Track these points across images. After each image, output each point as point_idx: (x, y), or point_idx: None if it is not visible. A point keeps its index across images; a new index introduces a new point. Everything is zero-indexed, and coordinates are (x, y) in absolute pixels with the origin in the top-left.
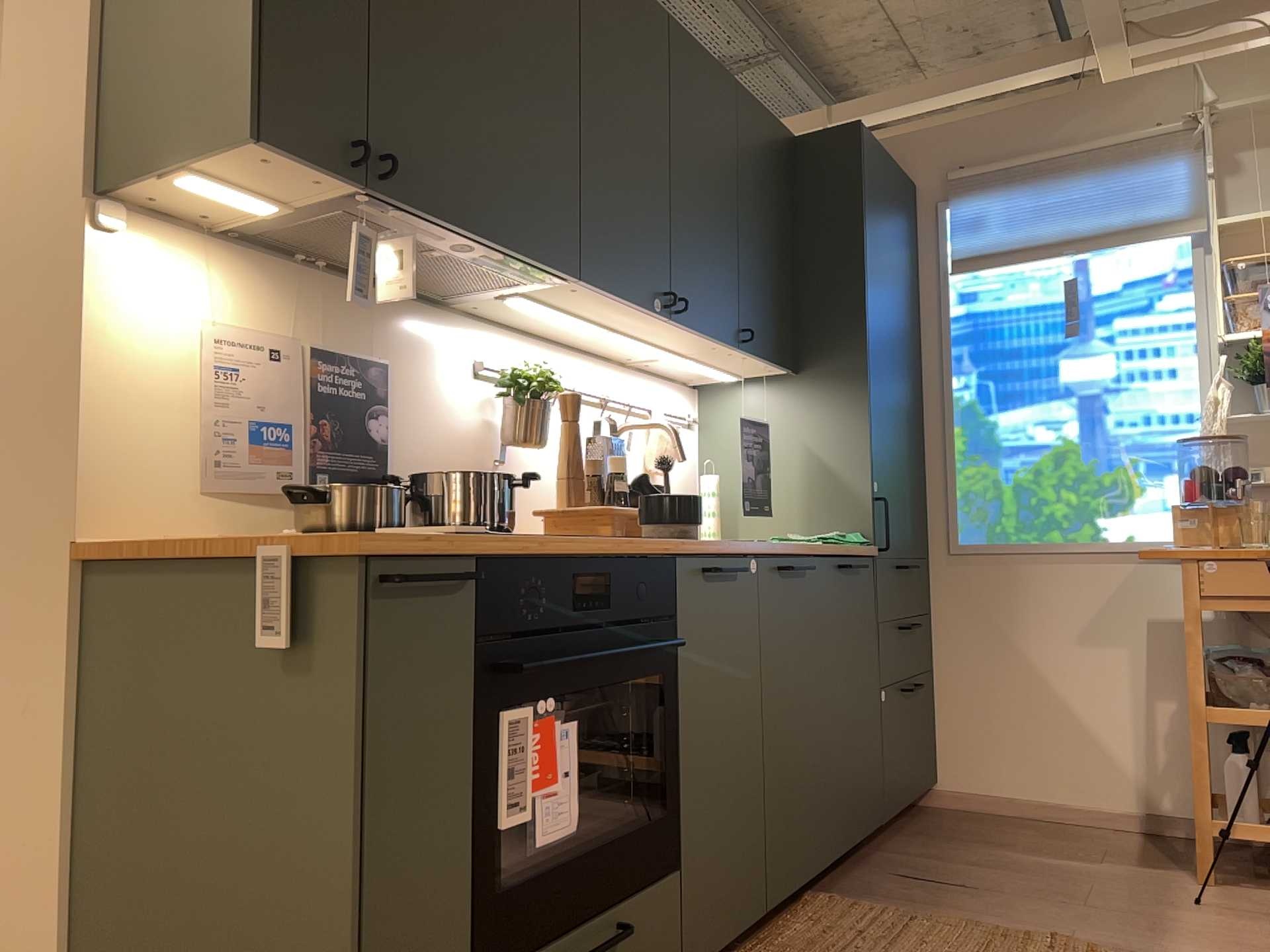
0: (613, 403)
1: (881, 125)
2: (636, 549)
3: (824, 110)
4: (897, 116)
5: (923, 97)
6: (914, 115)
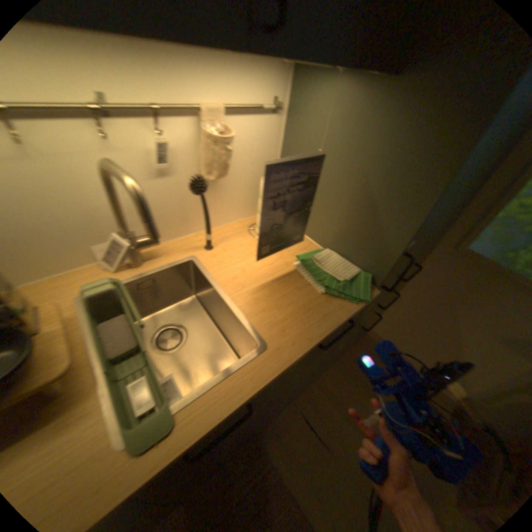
0: (122, 107)
1: None
2: None
3: None
4: None
5: None
6: None
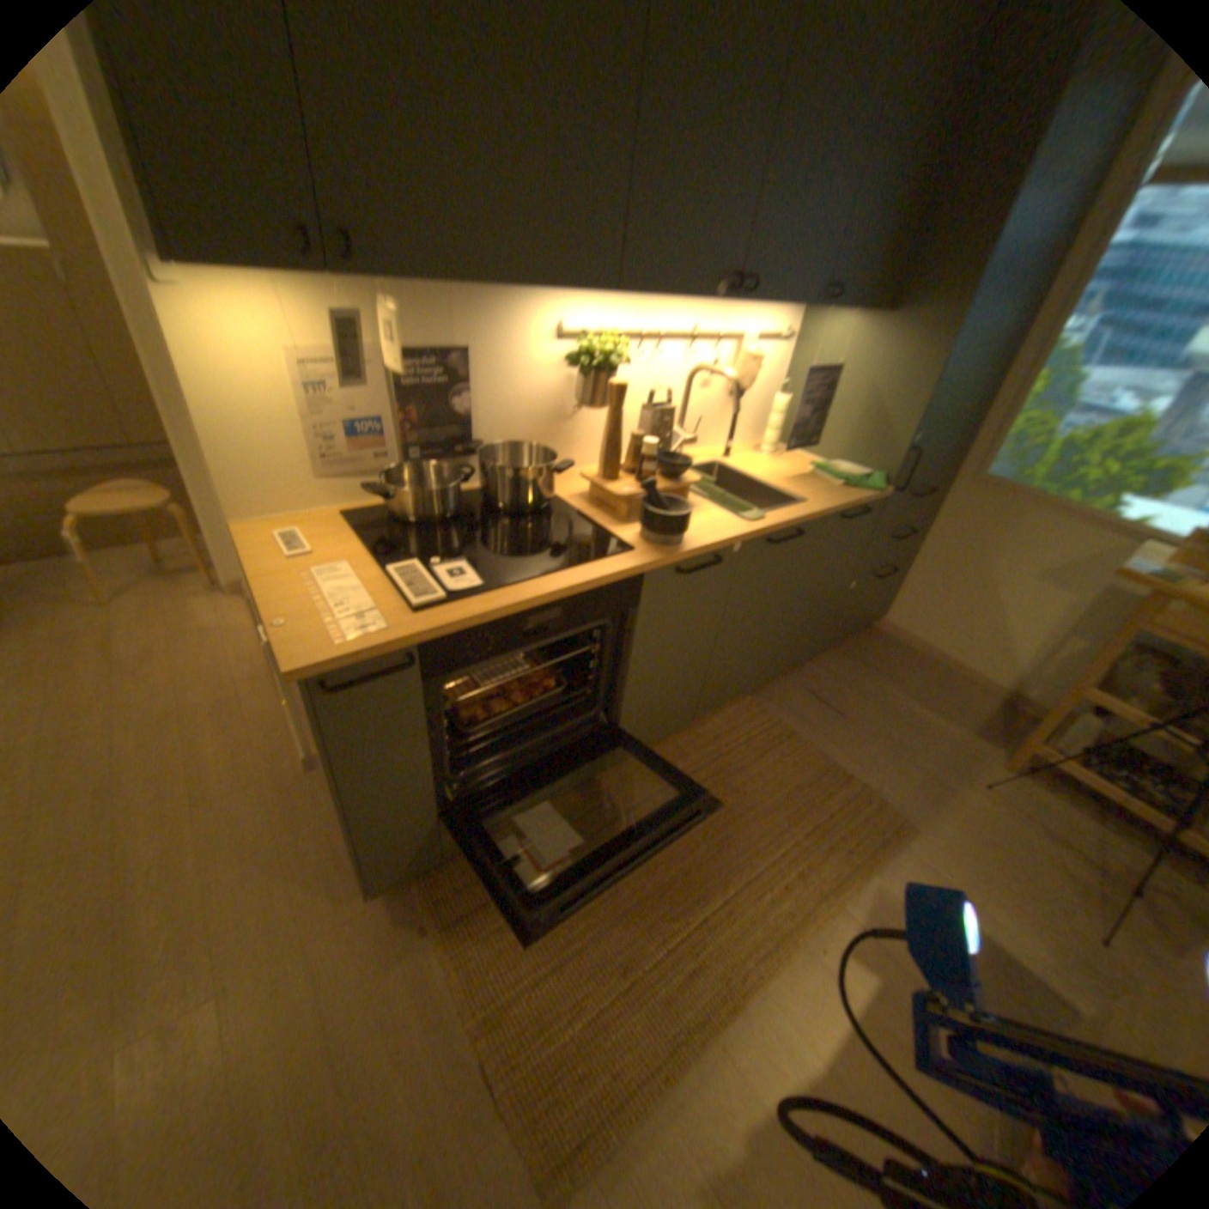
0: (703, 335)
1: None
2: (601, 576)
3: None
4: None
5: None
6: None
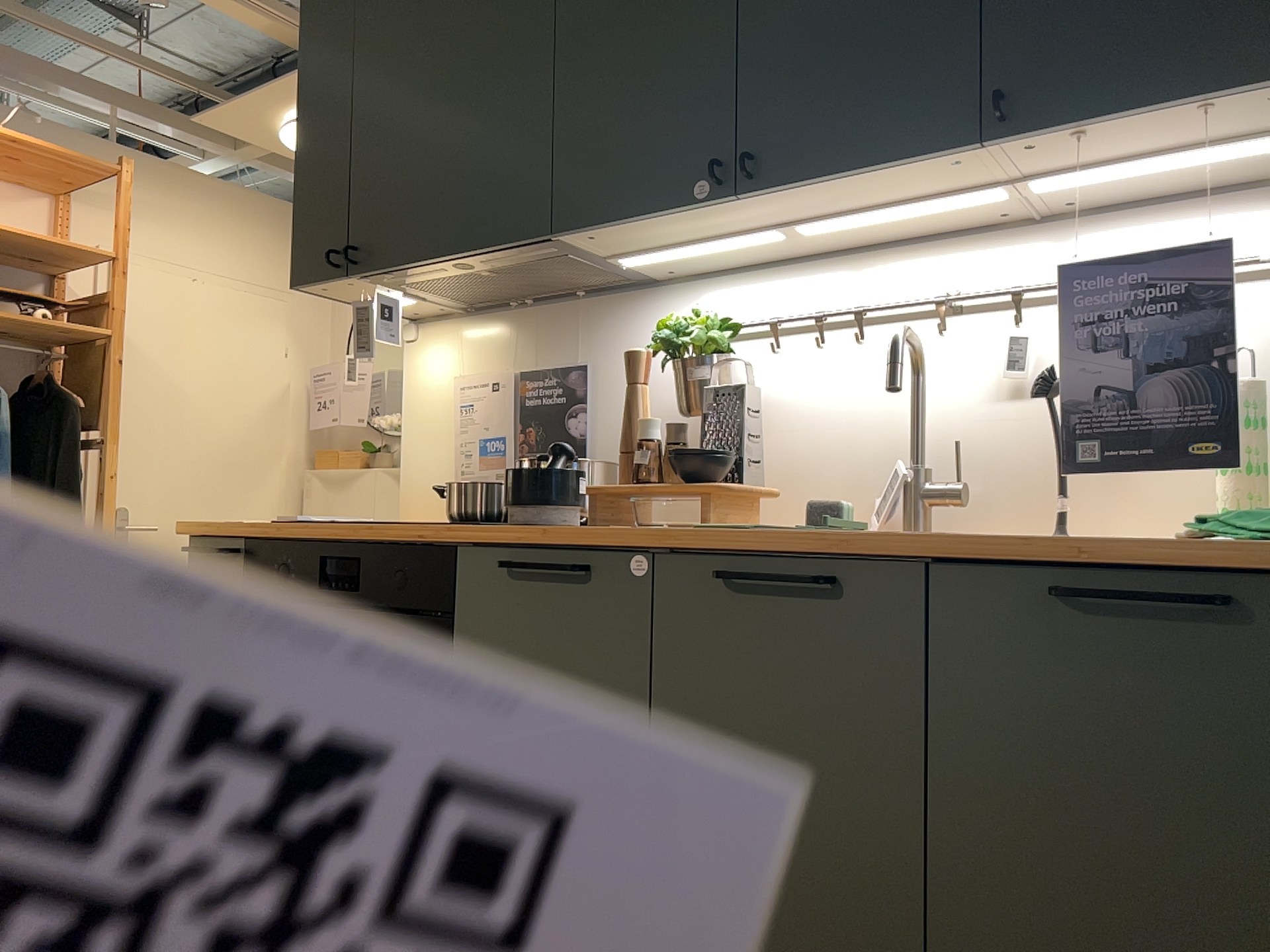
0: (981, 302)
1: None
2: (405, 535)
3: None
4: None
5: None
6: None
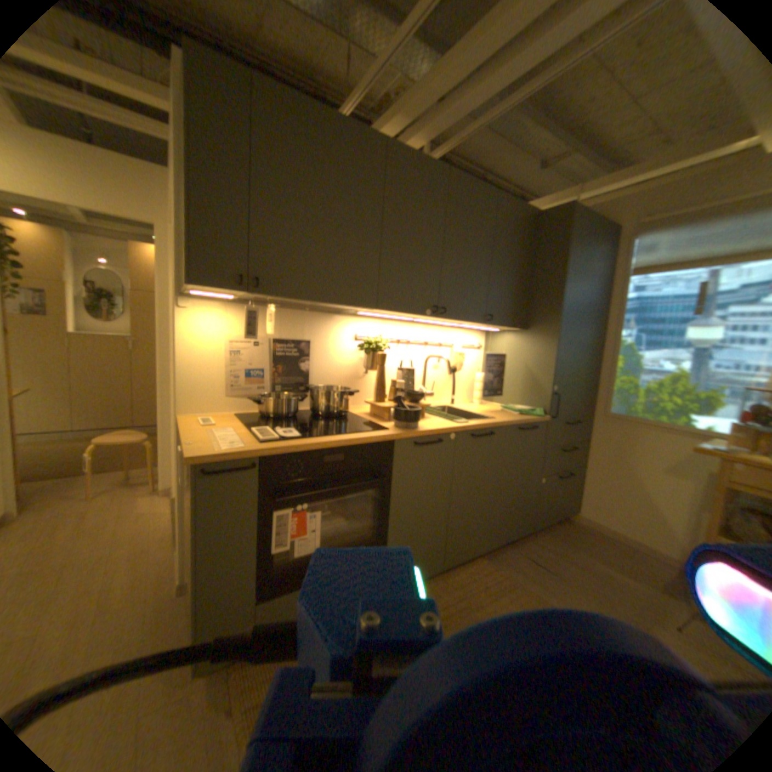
0: (431, 342)
1: (612, 188)
2: (368, 438)
3: (579, 183)
4: (621, 182)
5: (637, 170)
6: (632, 181)
